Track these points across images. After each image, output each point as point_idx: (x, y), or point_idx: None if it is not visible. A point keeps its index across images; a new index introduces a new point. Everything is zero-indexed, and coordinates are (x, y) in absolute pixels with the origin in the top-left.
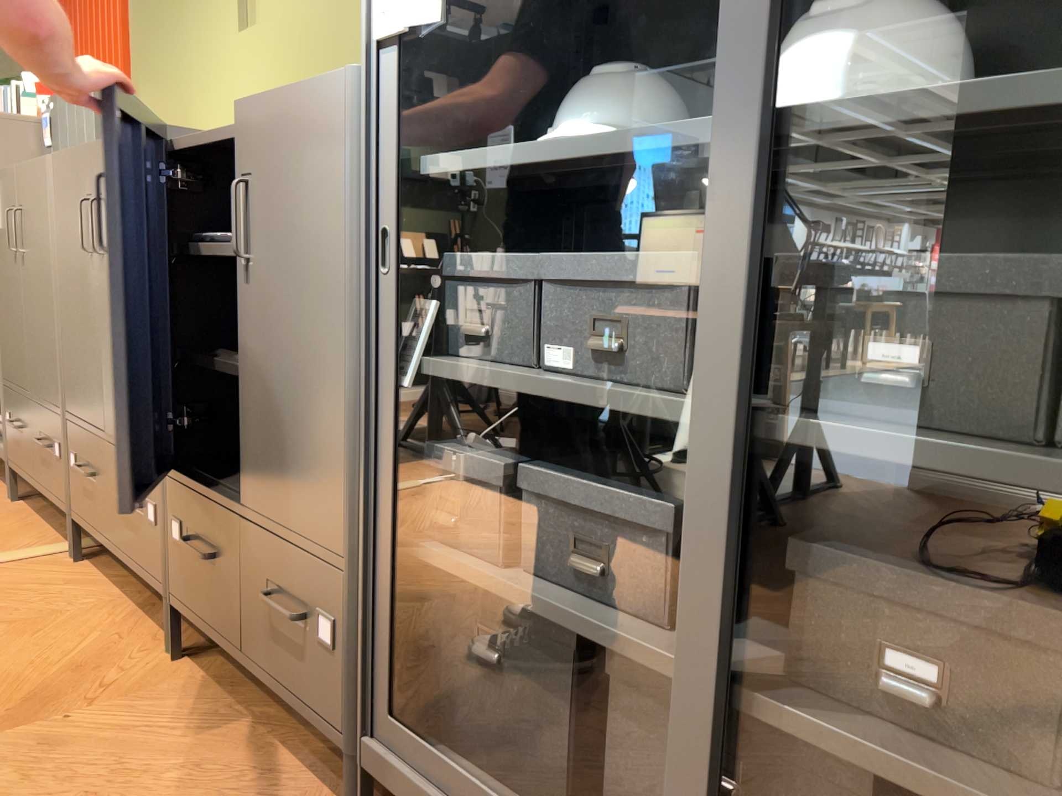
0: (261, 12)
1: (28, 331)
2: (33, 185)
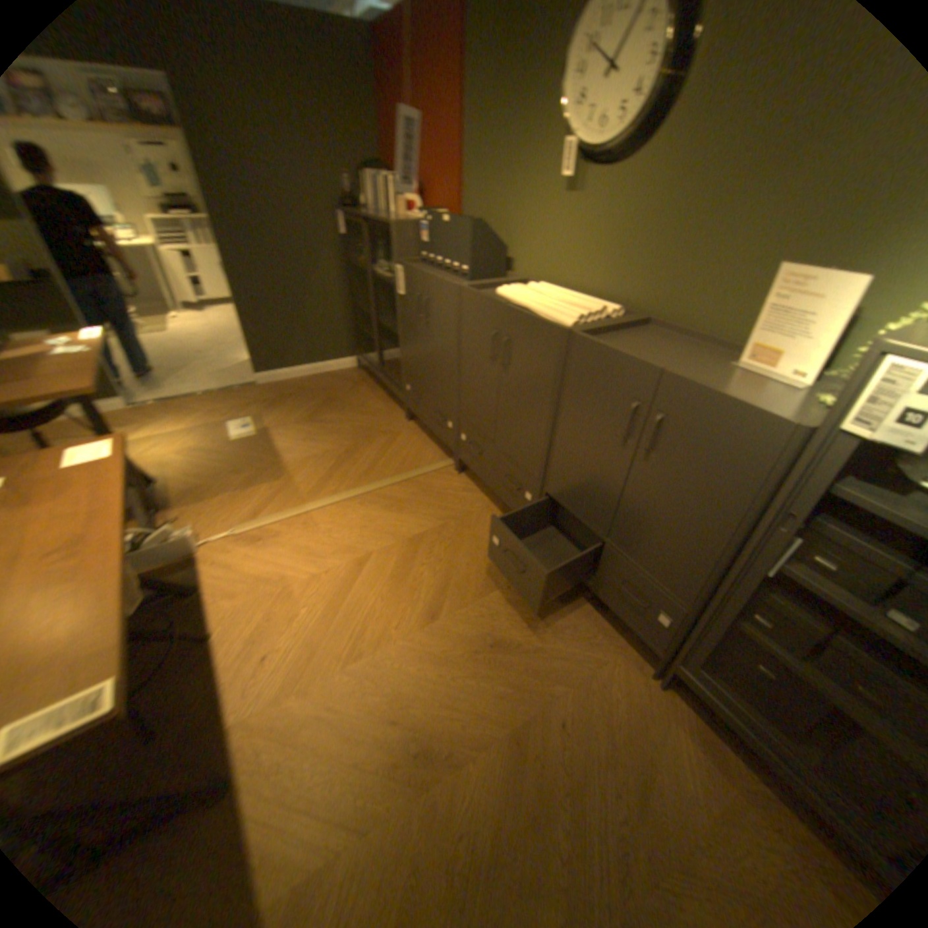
0: (589, 183)
1: (428, 360)
2: (438, 290)
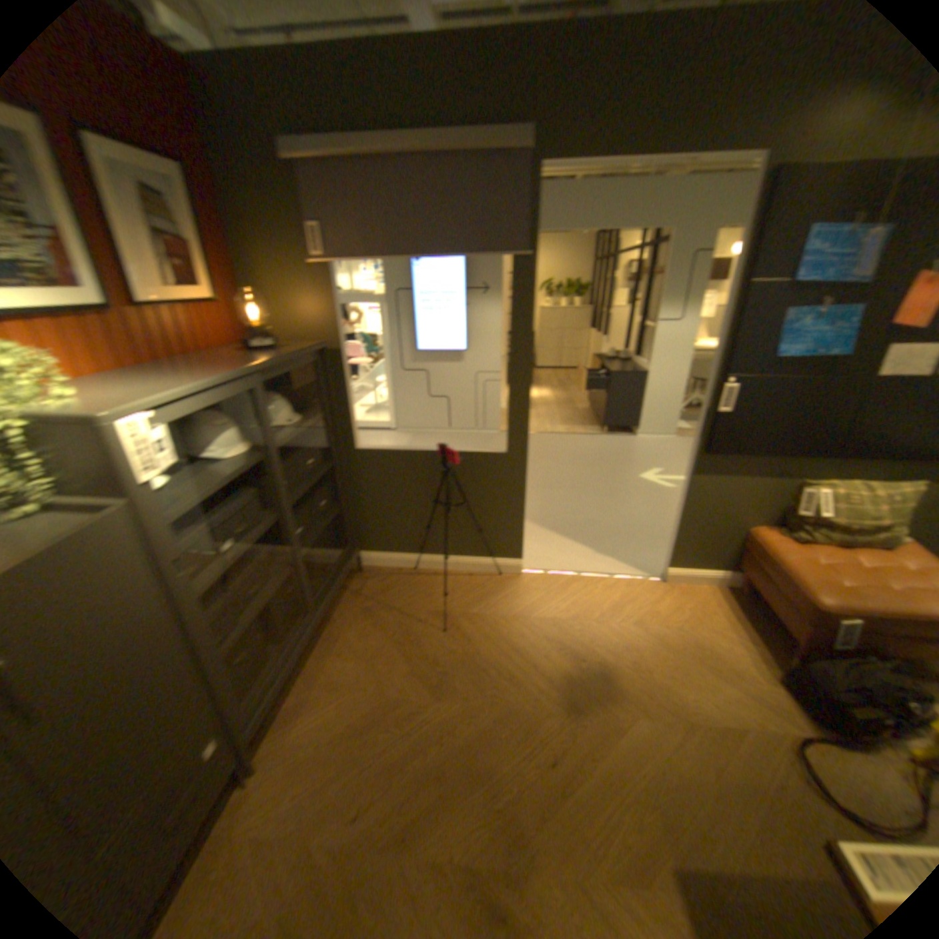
0: None
1: None
2: None
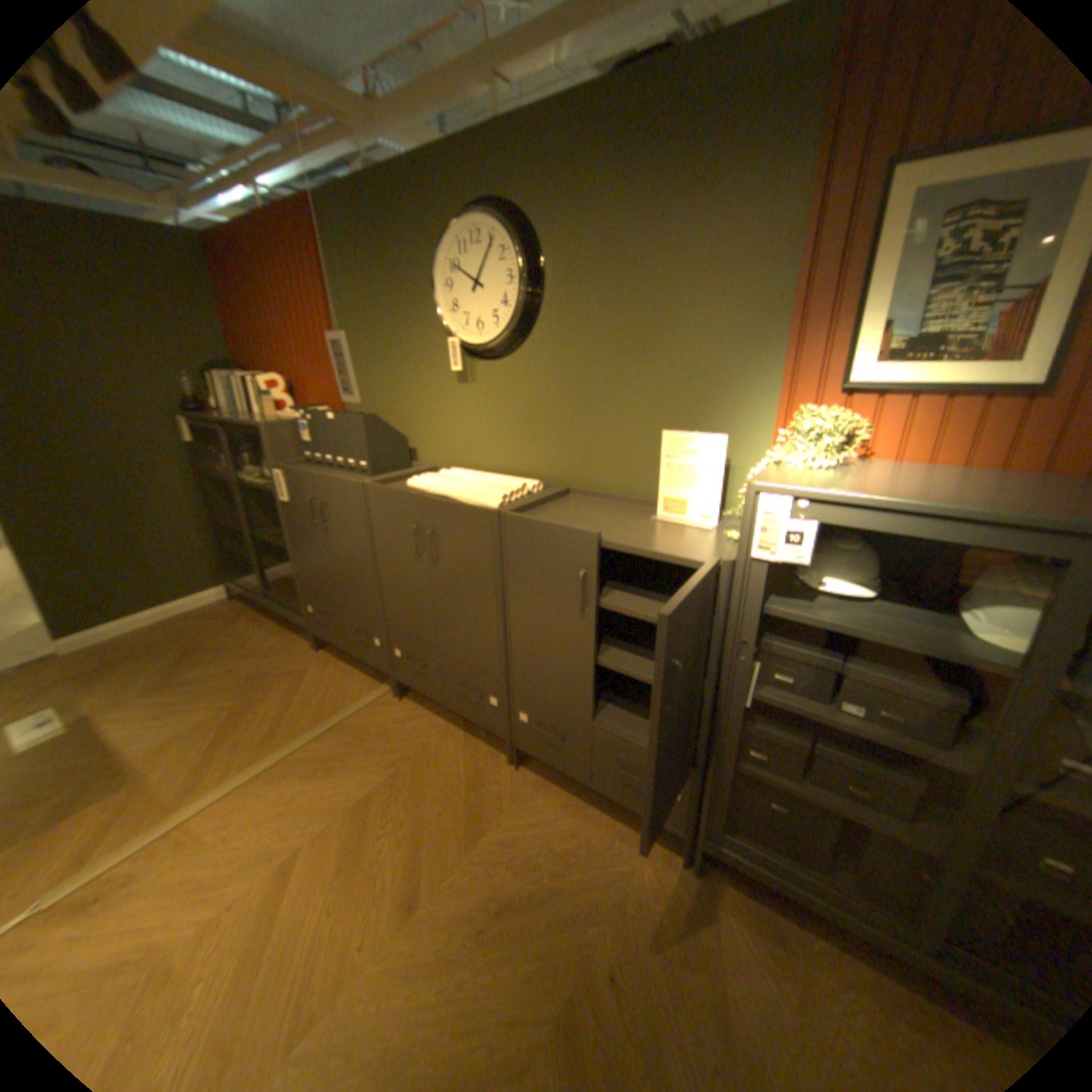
0: (480, 376)
1: (334, 571)
2: (336, 491)
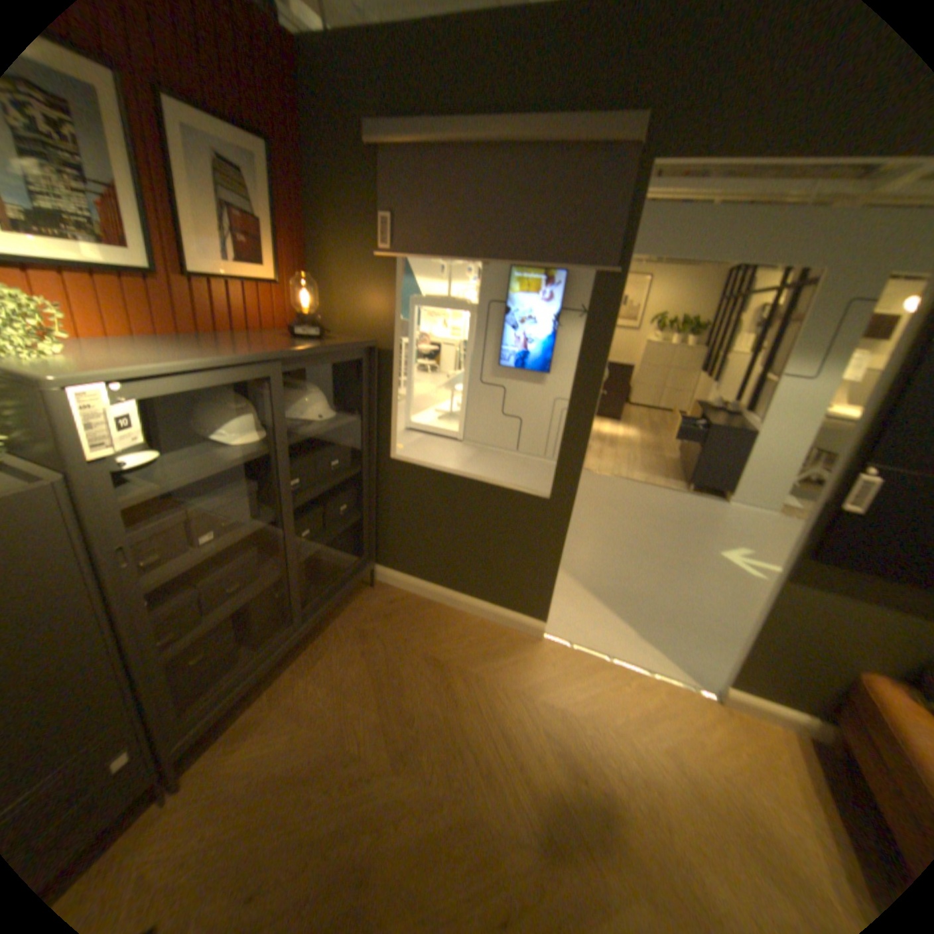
0: None
1: None
2: None
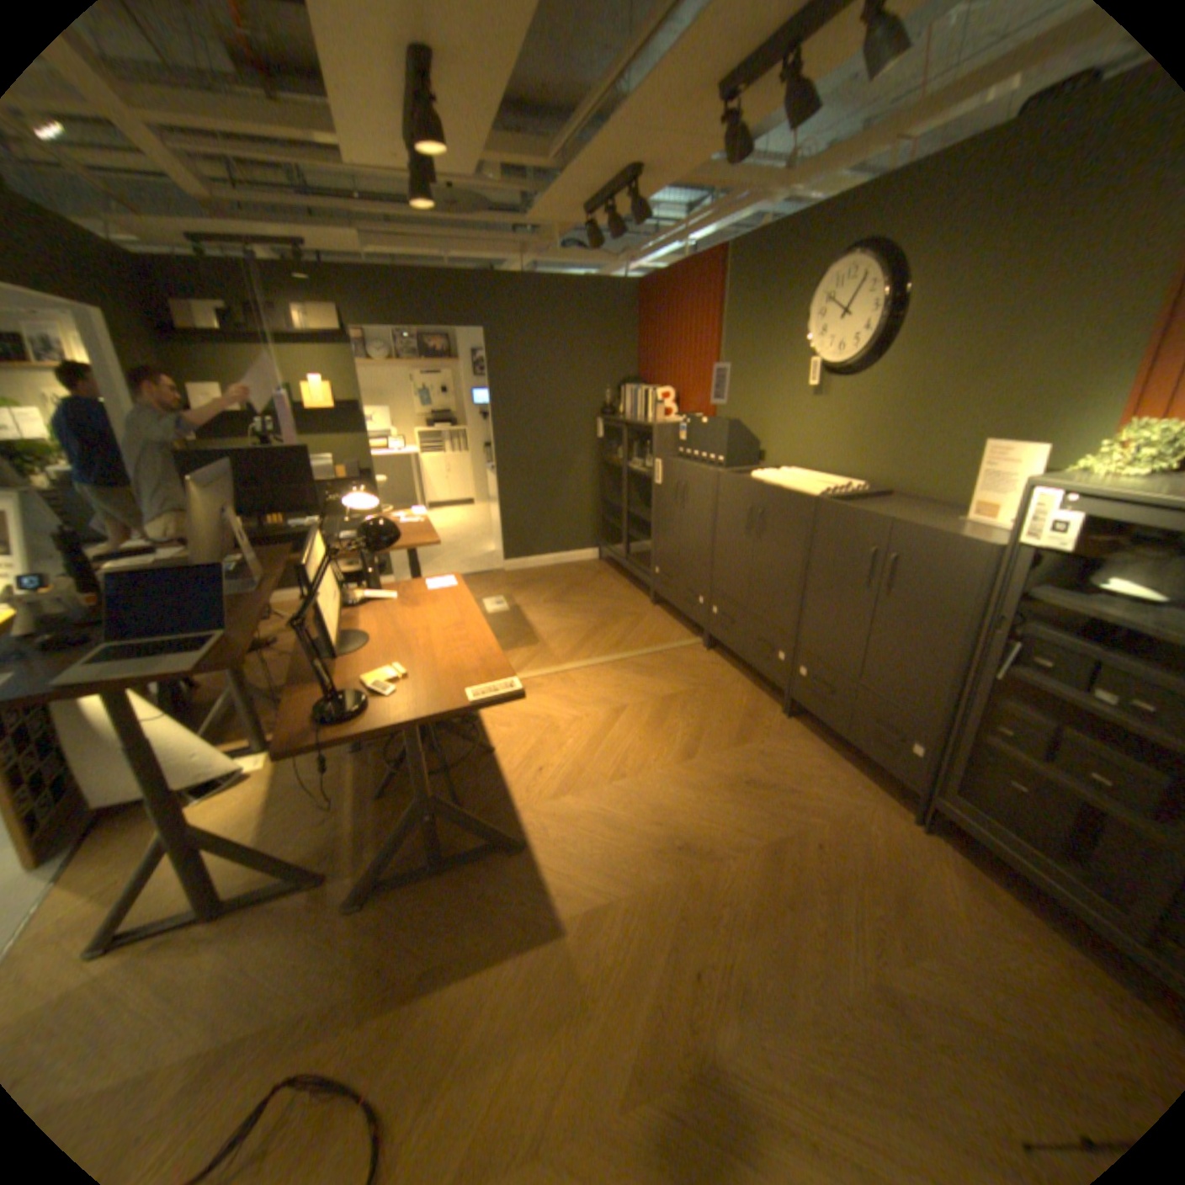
0: (834, 390)
1: (682, 540)
2: (698, 477)
